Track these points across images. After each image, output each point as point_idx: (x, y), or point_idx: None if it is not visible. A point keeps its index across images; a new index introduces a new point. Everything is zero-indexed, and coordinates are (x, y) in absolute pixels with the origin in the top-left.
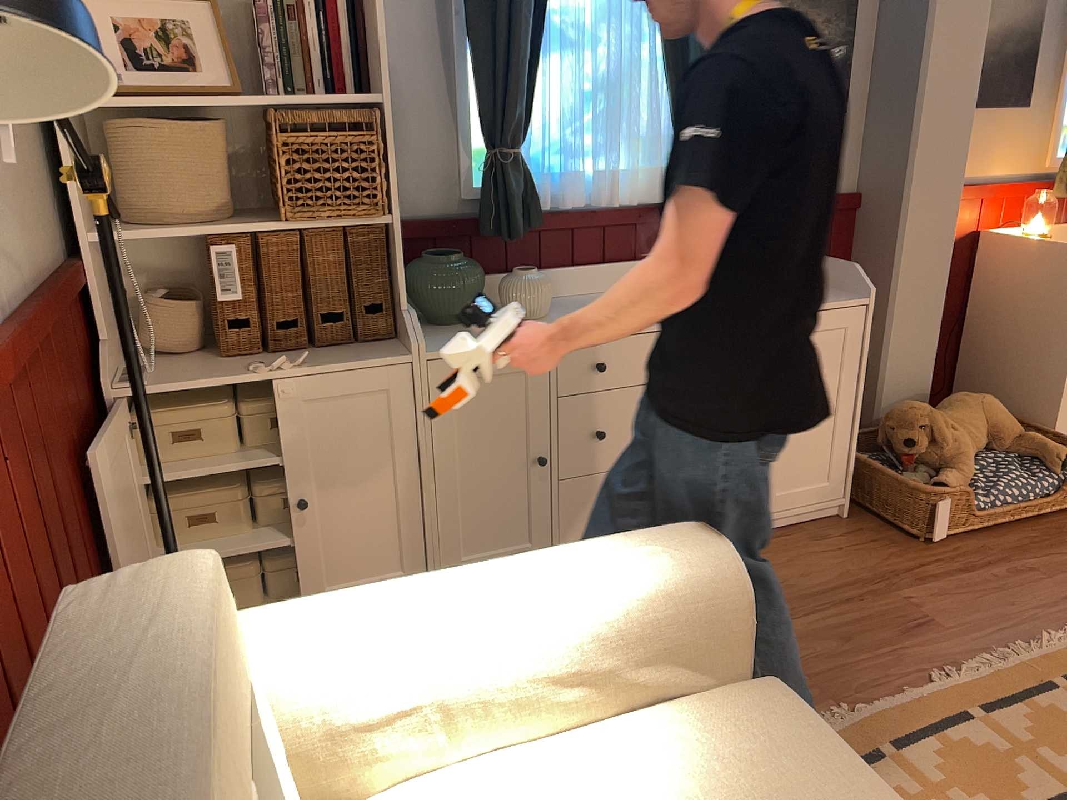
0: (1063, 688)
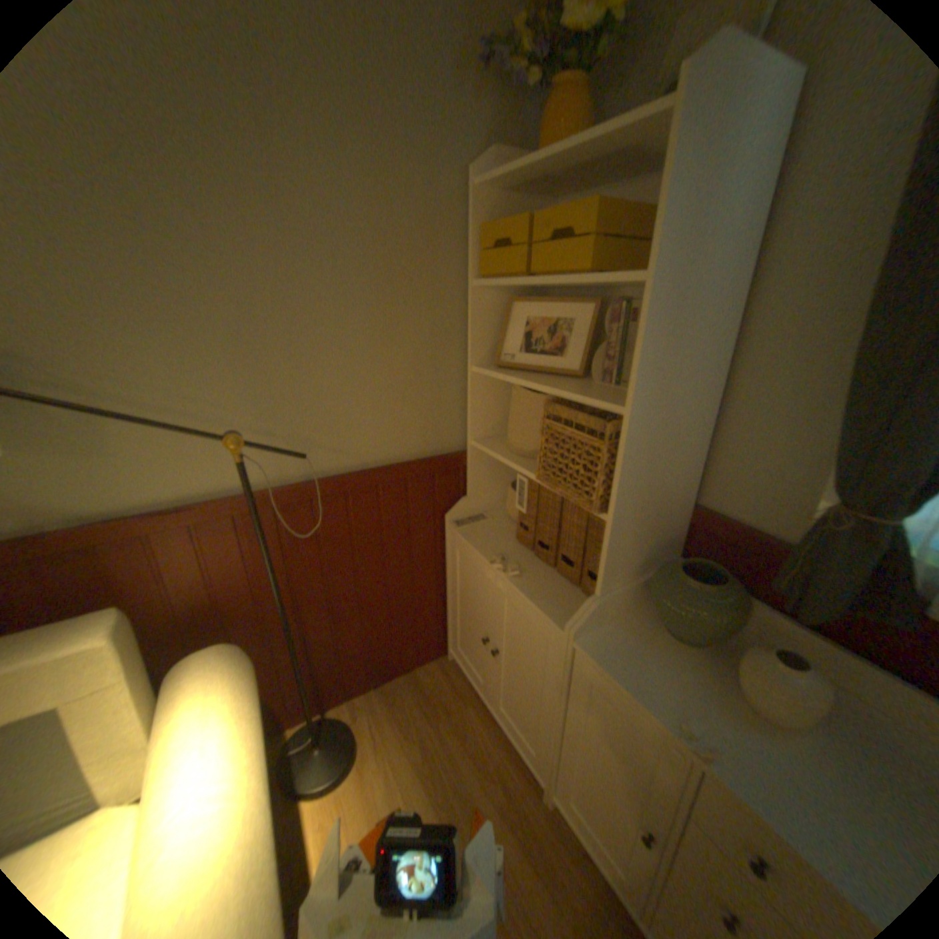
0: None
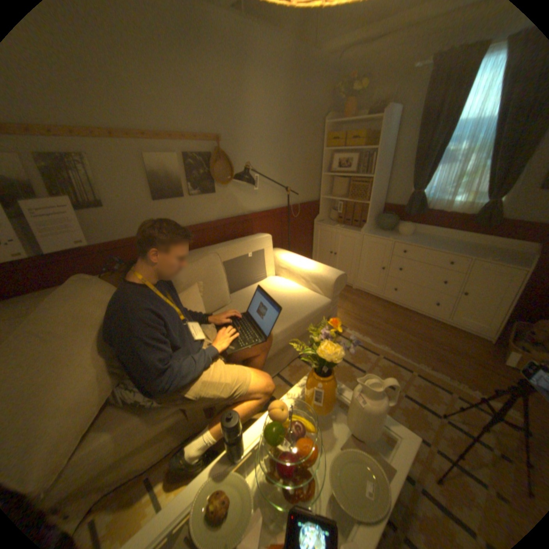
0: (452, 396)
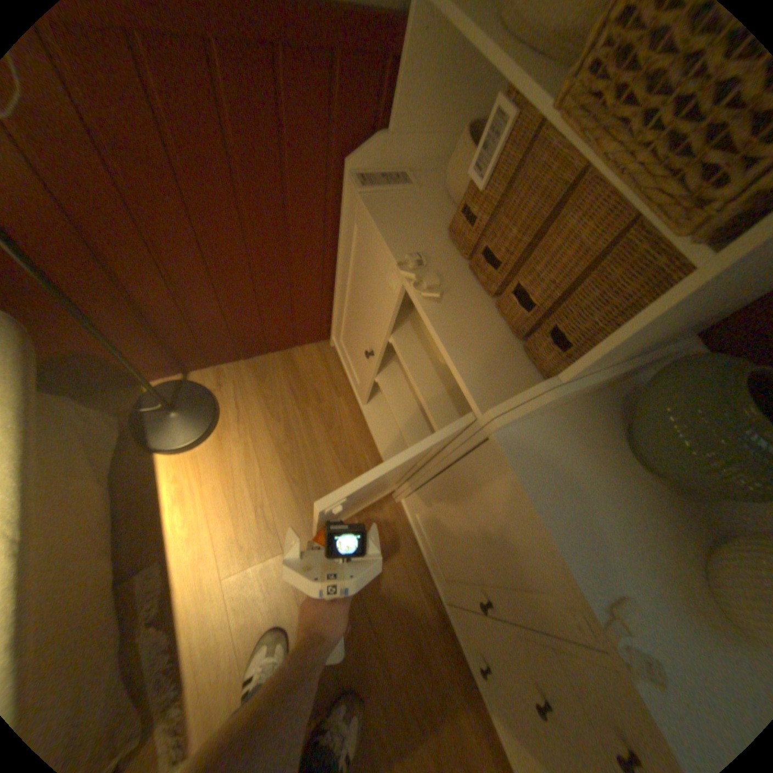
0: None
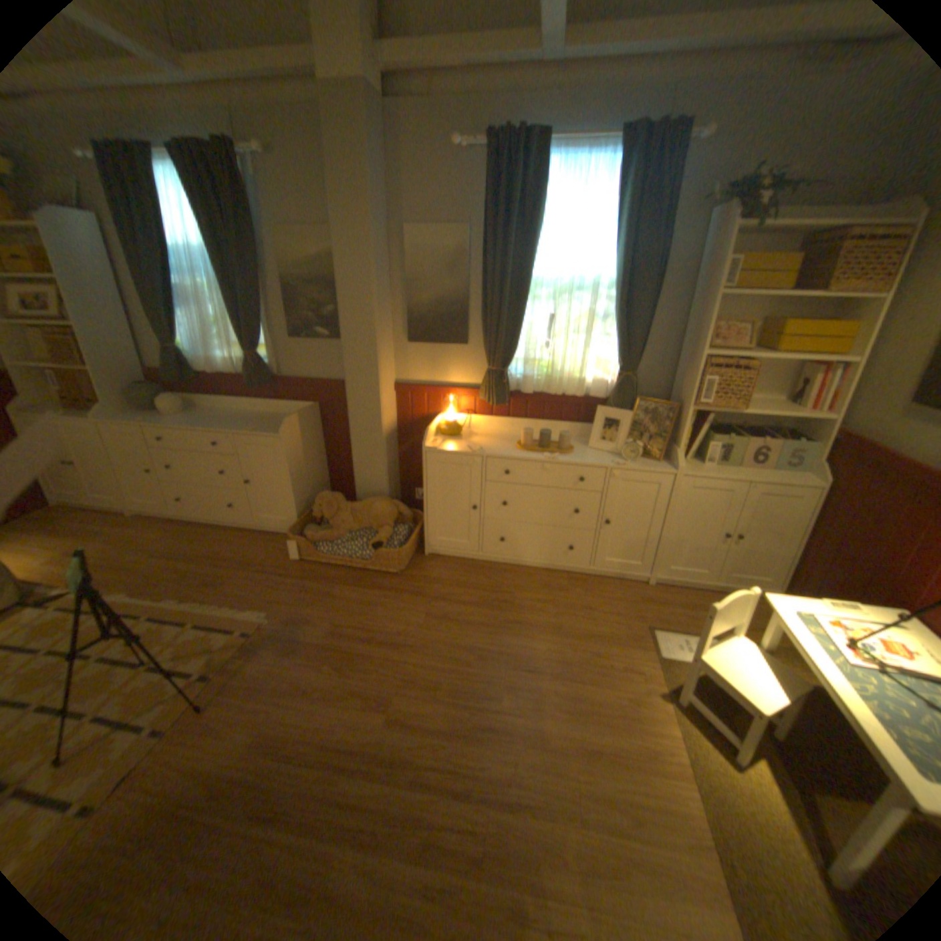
0: (184, 629)
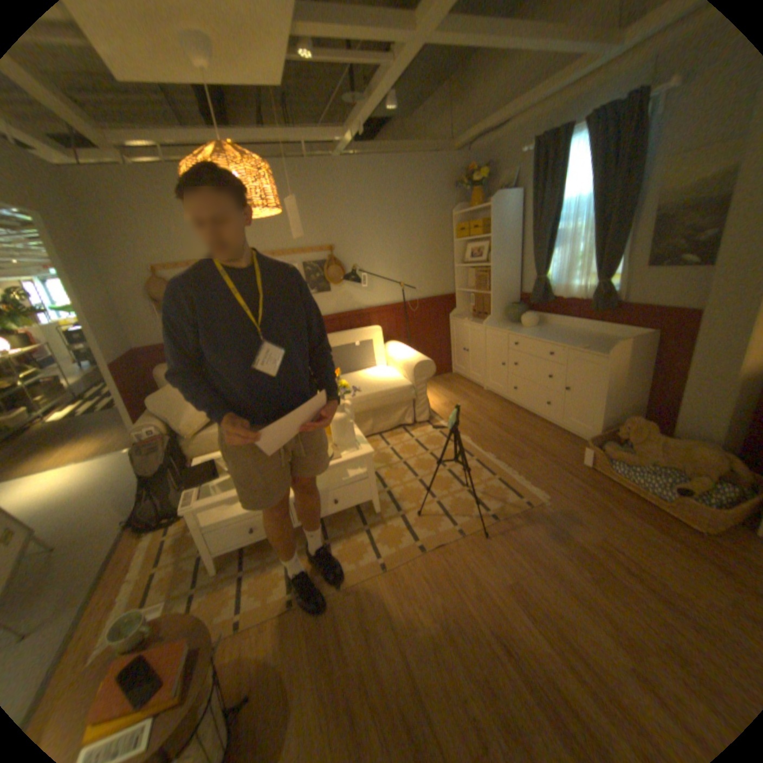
0: (494, 477)
